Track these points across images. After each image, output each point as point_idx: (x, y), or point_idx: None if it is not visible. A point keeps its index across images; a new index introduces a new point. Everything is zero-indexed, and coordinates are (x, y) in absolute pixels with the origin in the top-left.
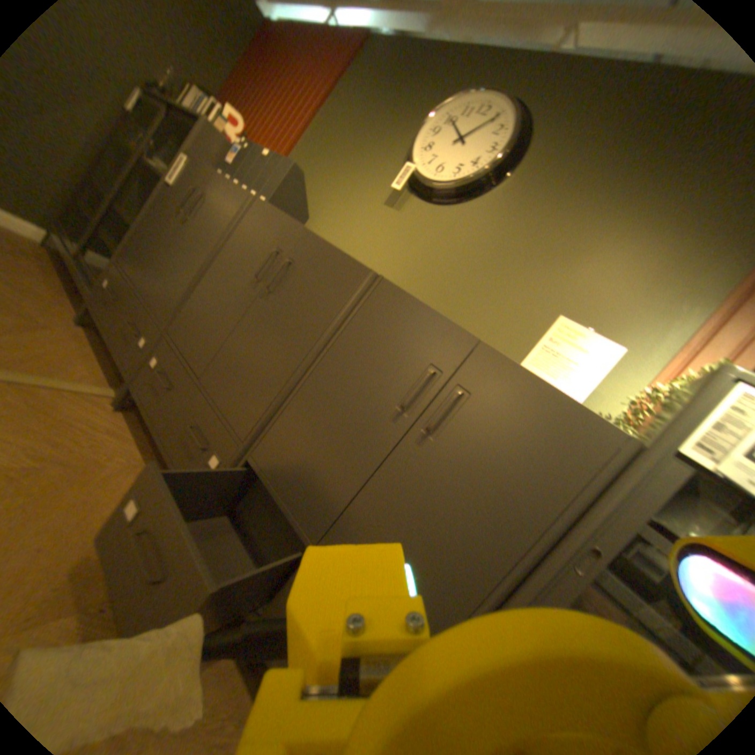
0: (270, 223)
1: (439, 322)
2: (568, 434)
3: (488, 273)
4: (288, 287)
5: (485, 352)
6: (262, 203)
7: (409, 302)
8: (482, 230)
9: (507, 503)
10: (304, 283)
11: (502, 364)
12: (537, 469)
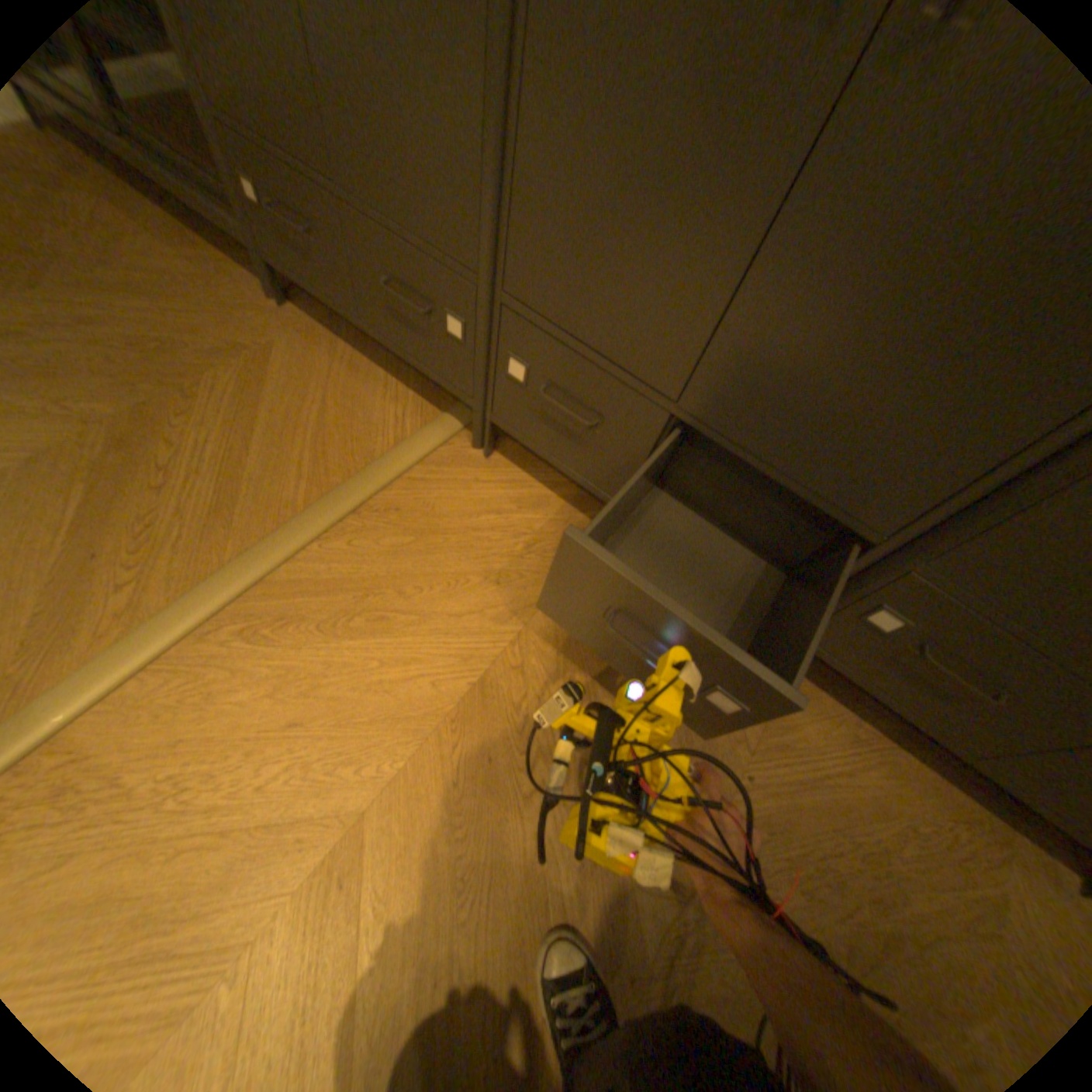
0: None
1: None
2: None
3: None
4: None
5: None
6: None
7: None
8: None
9: None
10: None
11: None
12: None
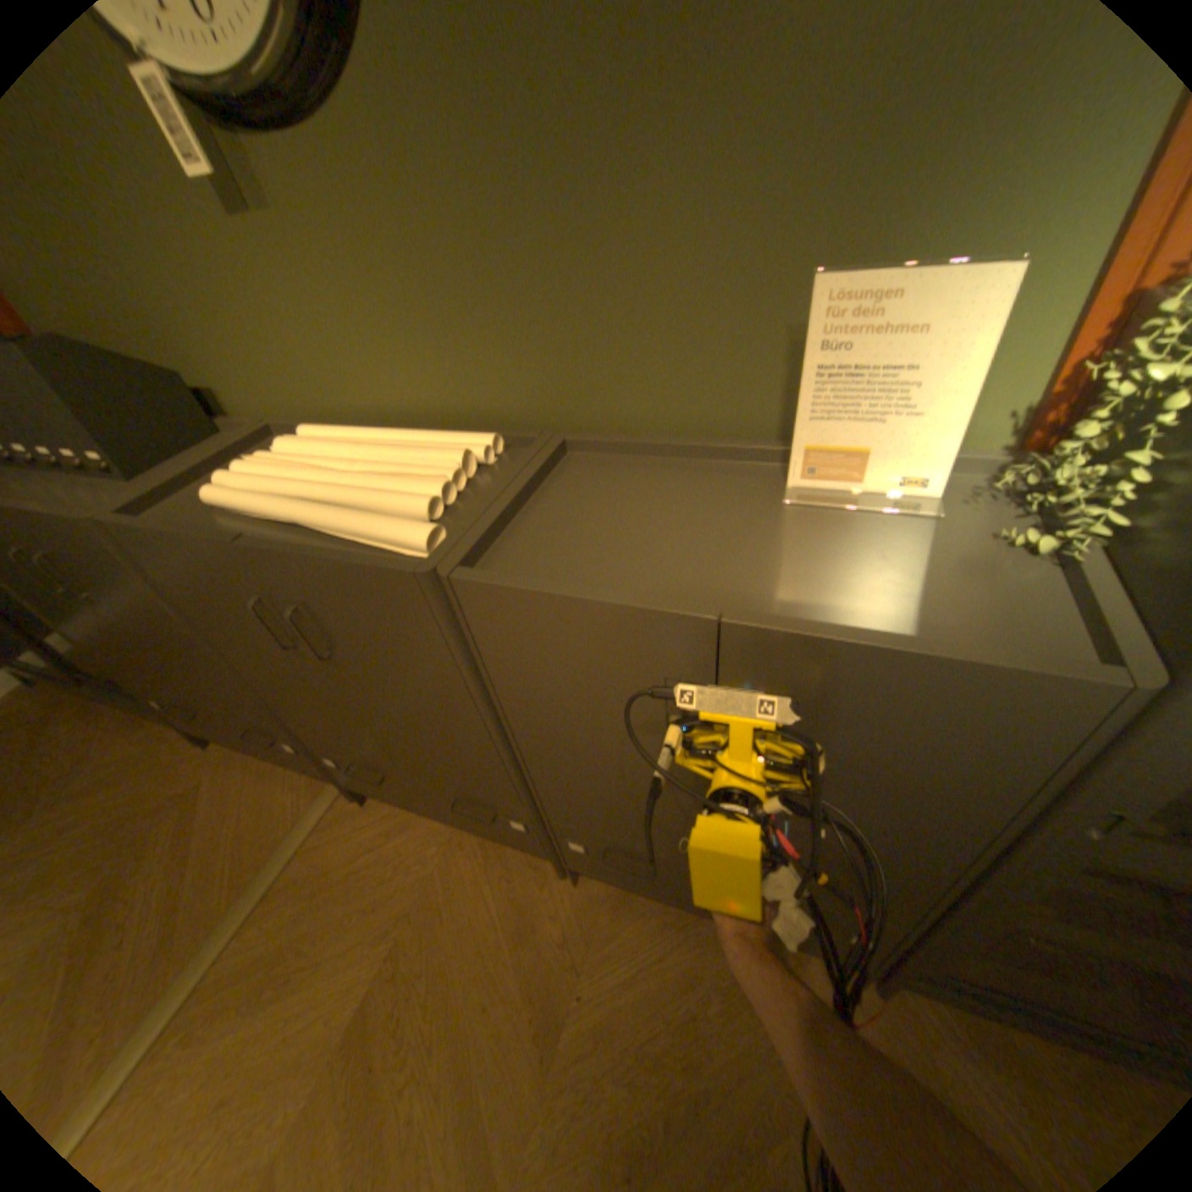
0: (182, 559)
1: (614, 617)
2: (986, 712)
3: (571, 225)
4: (341, 643)
5: (739, 638)
6: (119, 515)
7: (531, 603)
8: (460, 110)
9: (928, 802)
10: (351, 629)
11: (785, 646)
12: (954, 762)
